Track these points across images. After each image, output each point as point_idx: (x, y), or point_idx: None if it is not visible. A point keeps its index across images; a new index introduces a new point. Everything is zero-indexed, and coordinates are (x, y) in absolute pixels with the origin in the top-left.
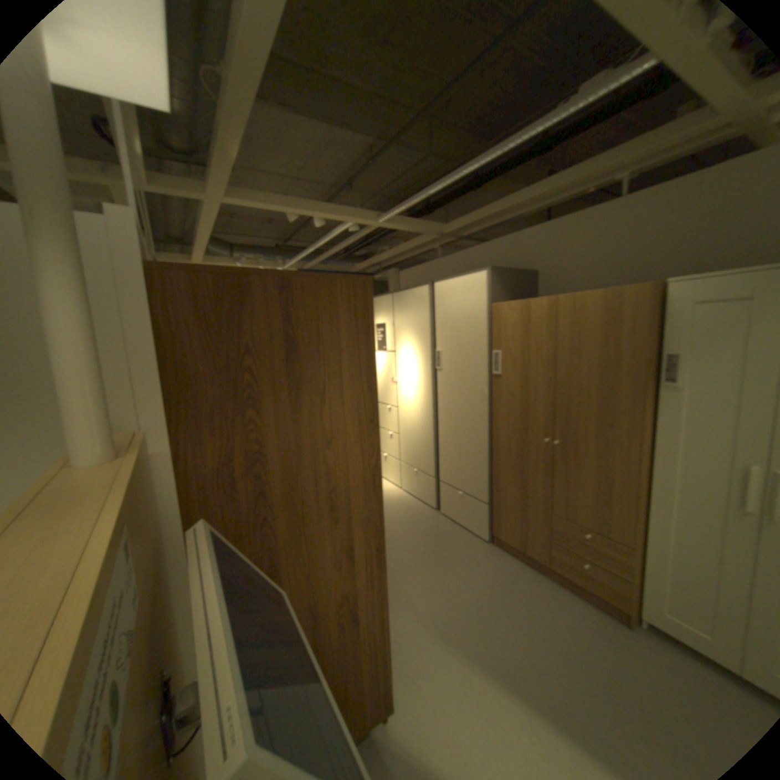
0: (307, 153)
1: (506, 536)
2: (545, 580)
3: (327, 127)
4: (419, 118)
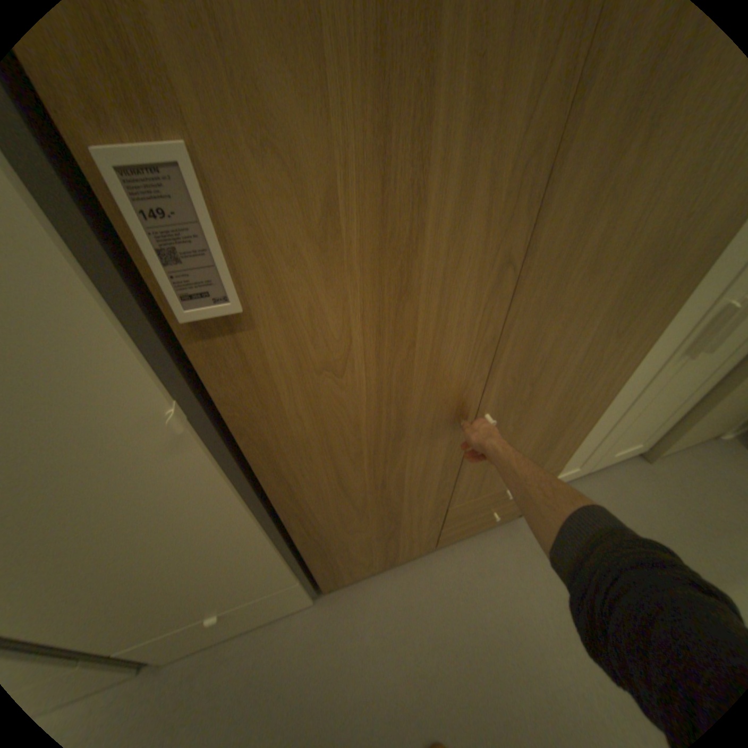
0: None
1: (349, 579)
2: (424, 560)
3: None
4: None
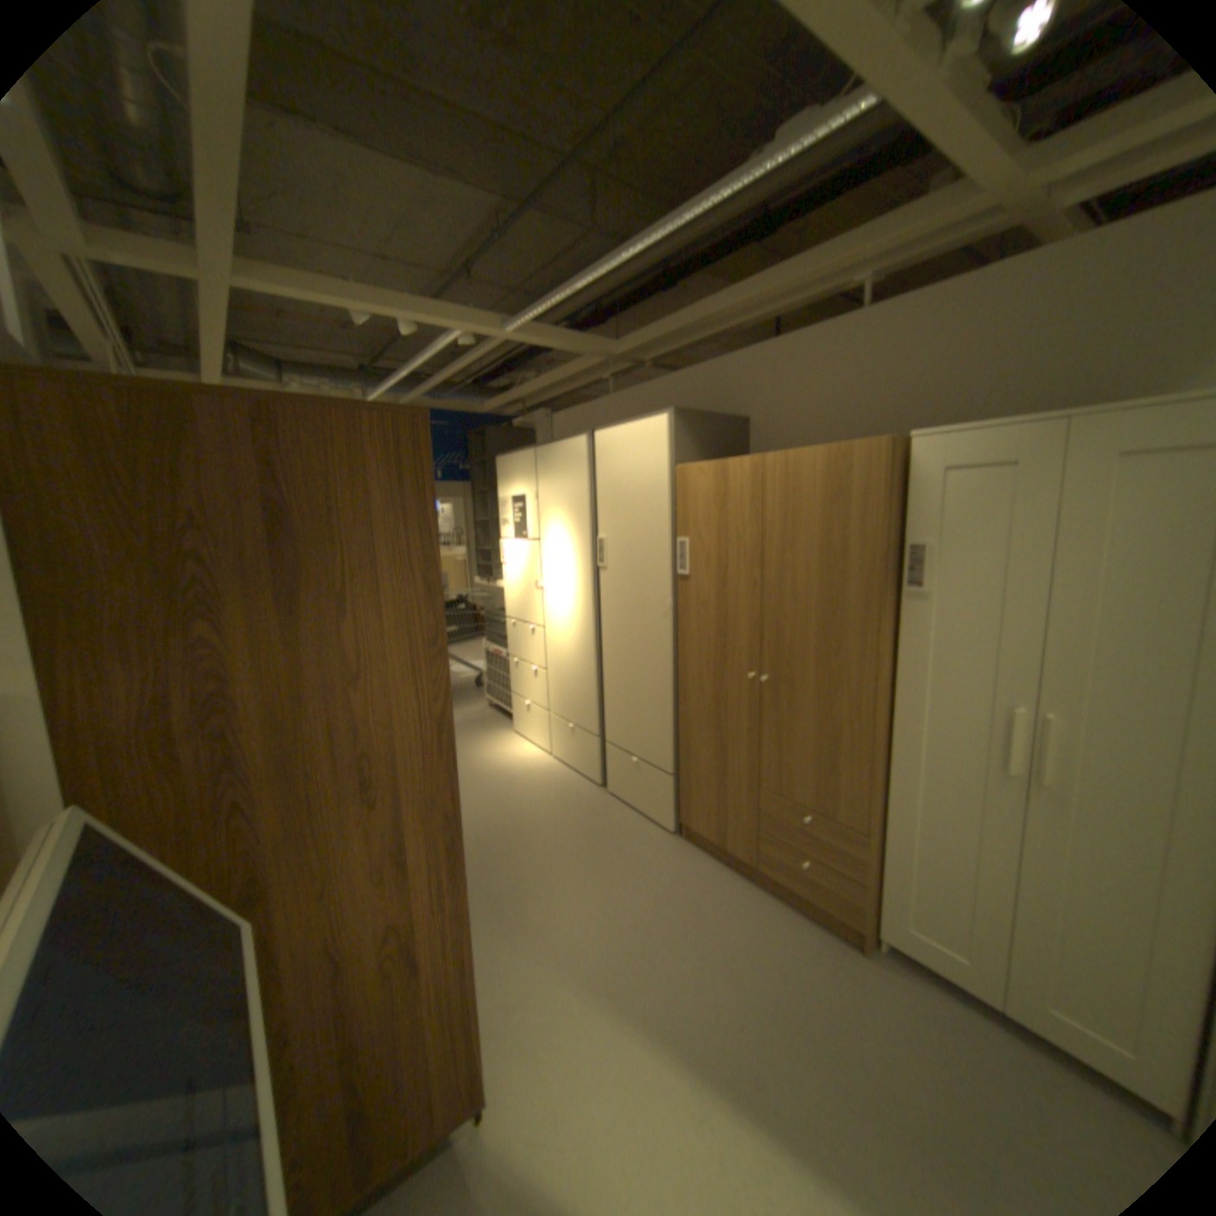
0: (391, 215)
1: (696, 823)
2: (750, 887)
3: (419, 175)
4: (564, 170)
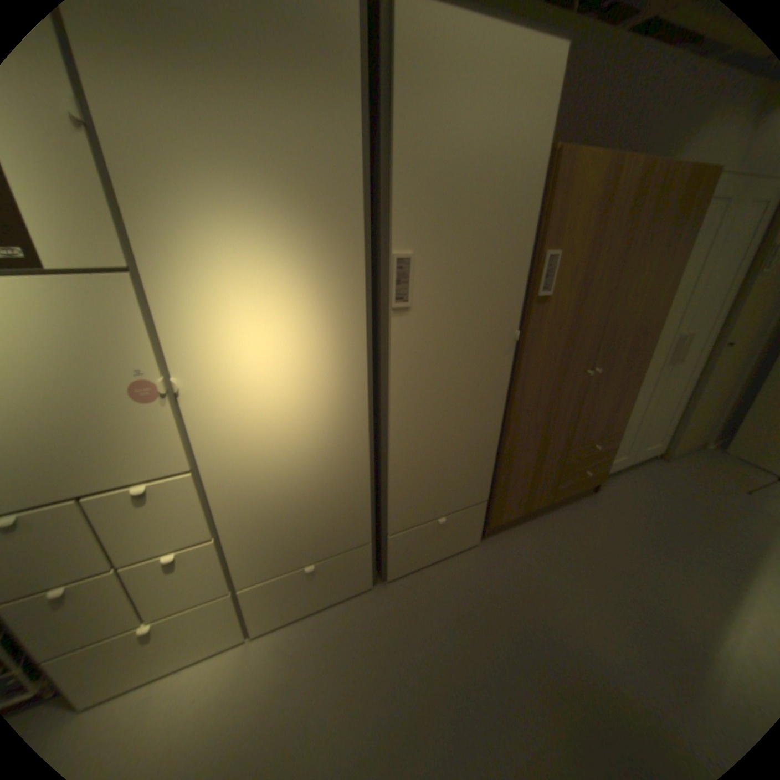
0: None
1: (506, 517)
2: (543, 519)
3: None
4: None
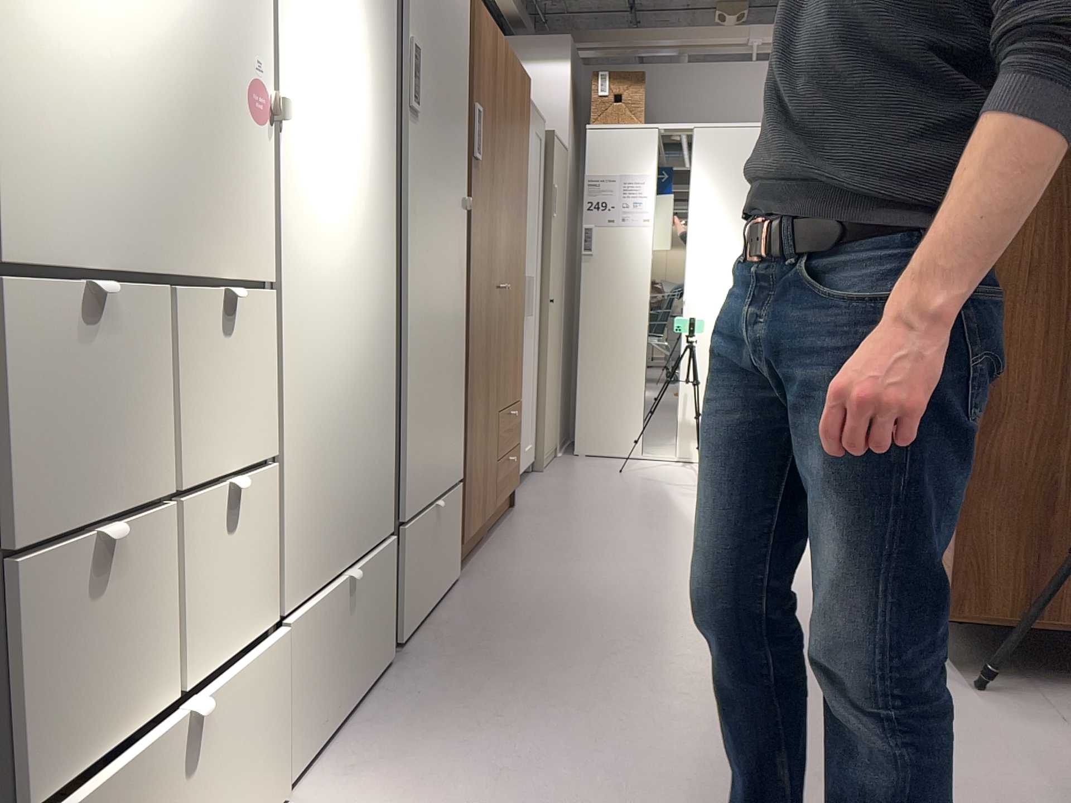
0: None
1: (469, 524)
2: (490, 541)
3: None
4: None
